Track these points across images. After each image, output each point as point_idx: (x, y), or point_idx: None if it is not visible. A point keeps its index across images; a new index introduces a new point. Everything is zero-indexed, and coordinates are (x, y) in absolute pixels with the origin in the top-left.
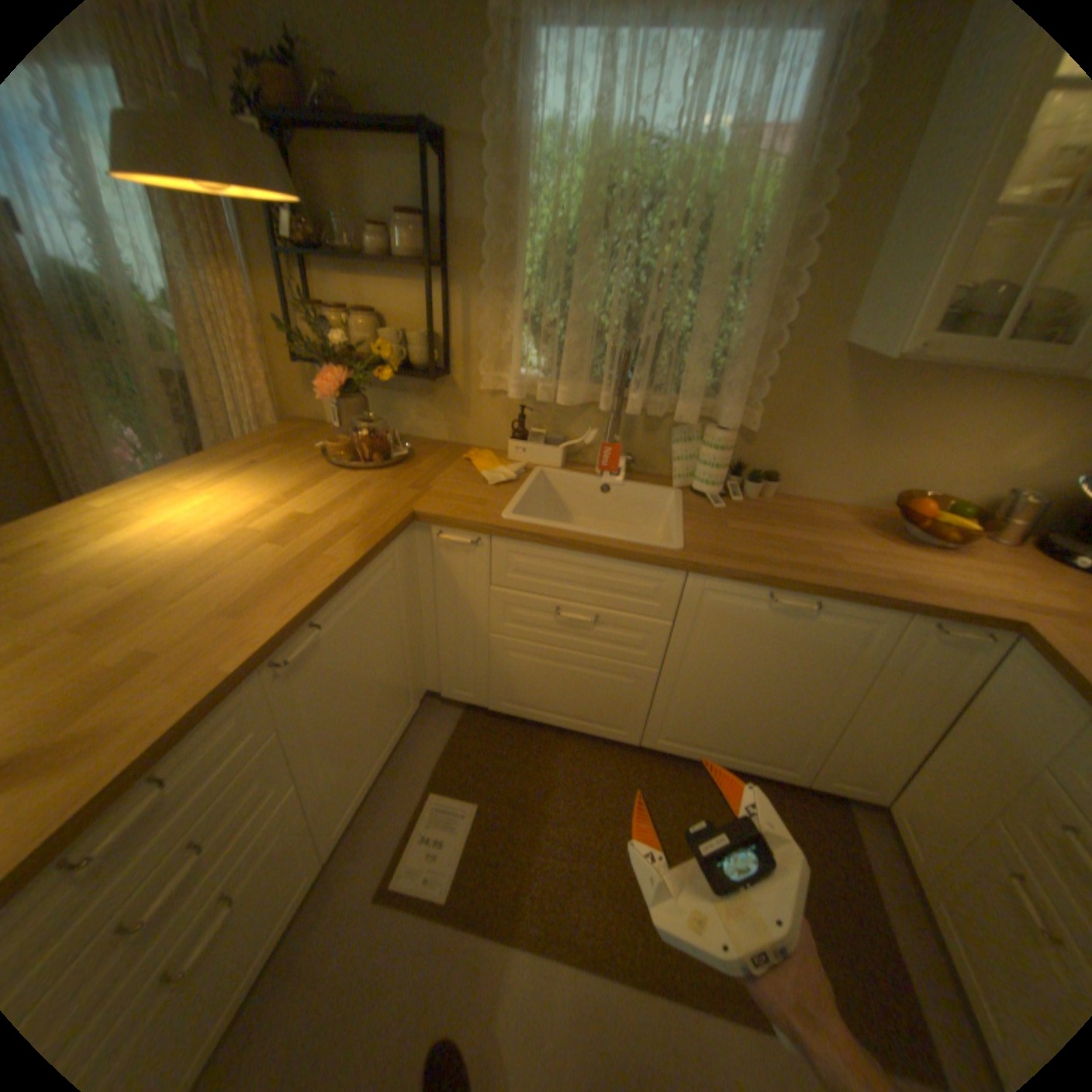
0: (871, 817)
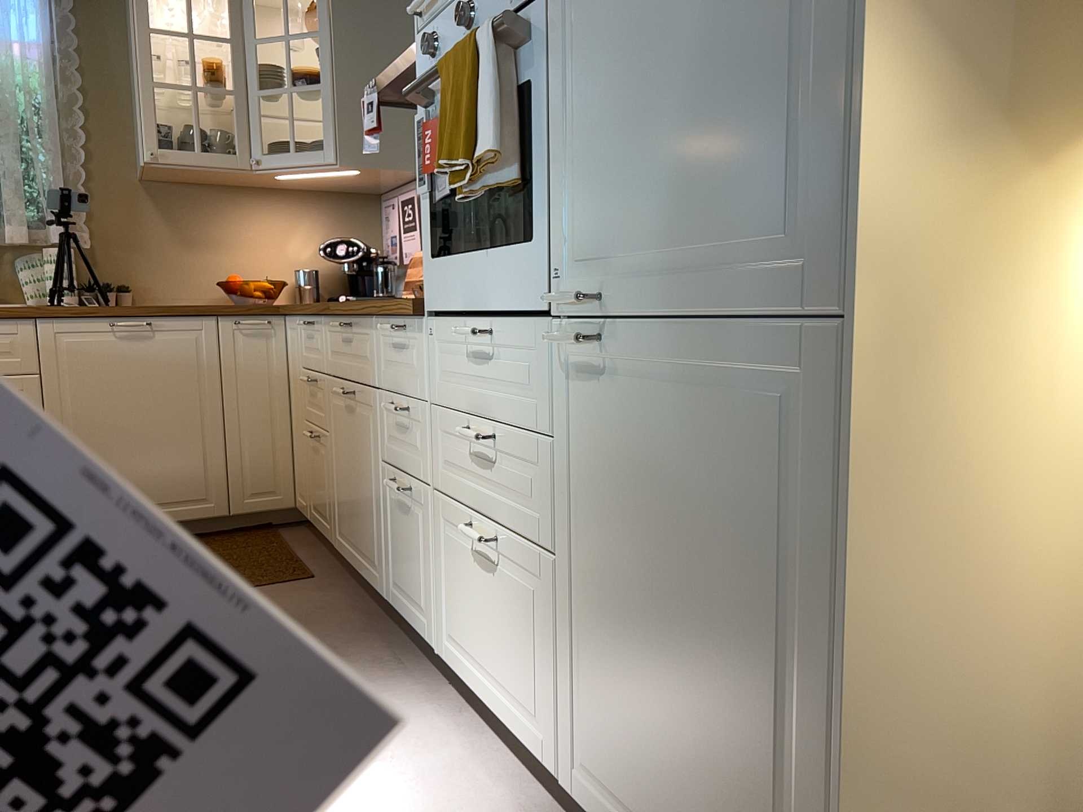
0: (292, 528)
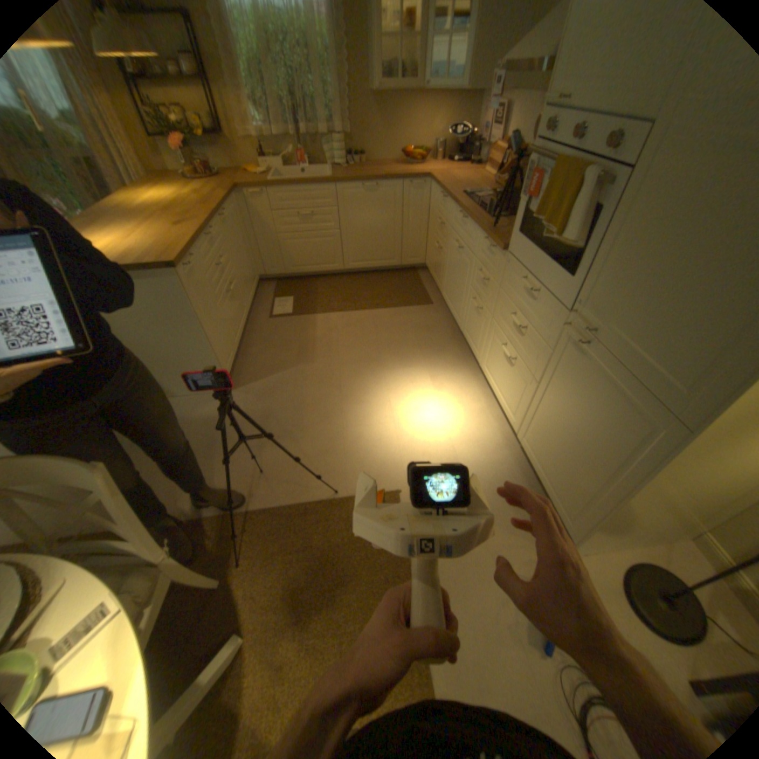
0: (421, 272)
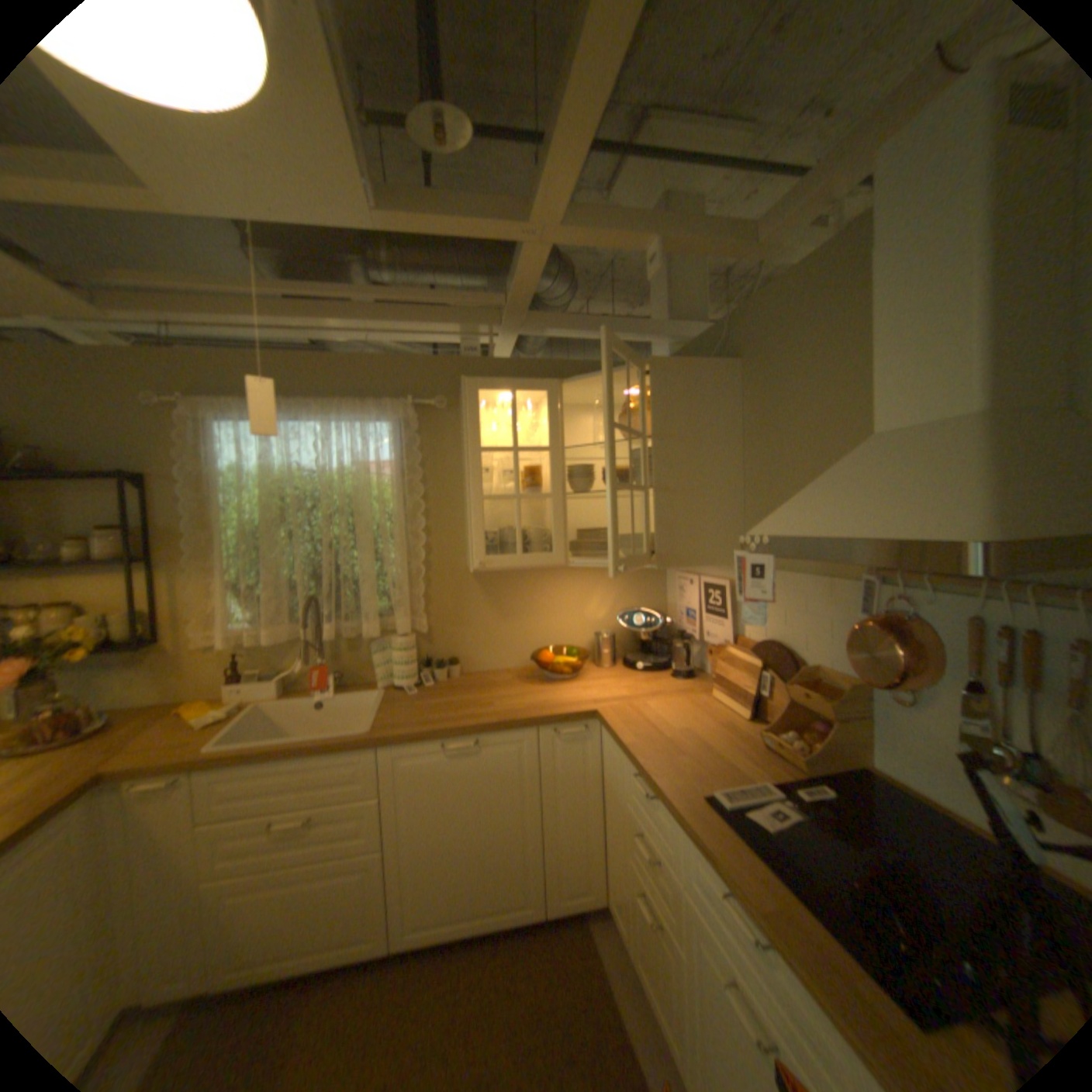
0: (604, 927)
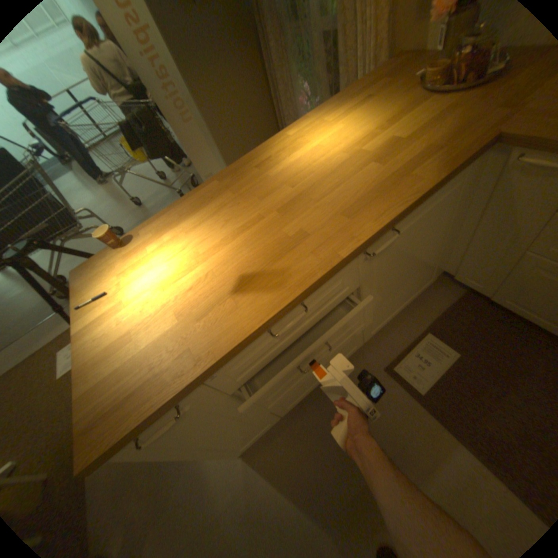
0: None
